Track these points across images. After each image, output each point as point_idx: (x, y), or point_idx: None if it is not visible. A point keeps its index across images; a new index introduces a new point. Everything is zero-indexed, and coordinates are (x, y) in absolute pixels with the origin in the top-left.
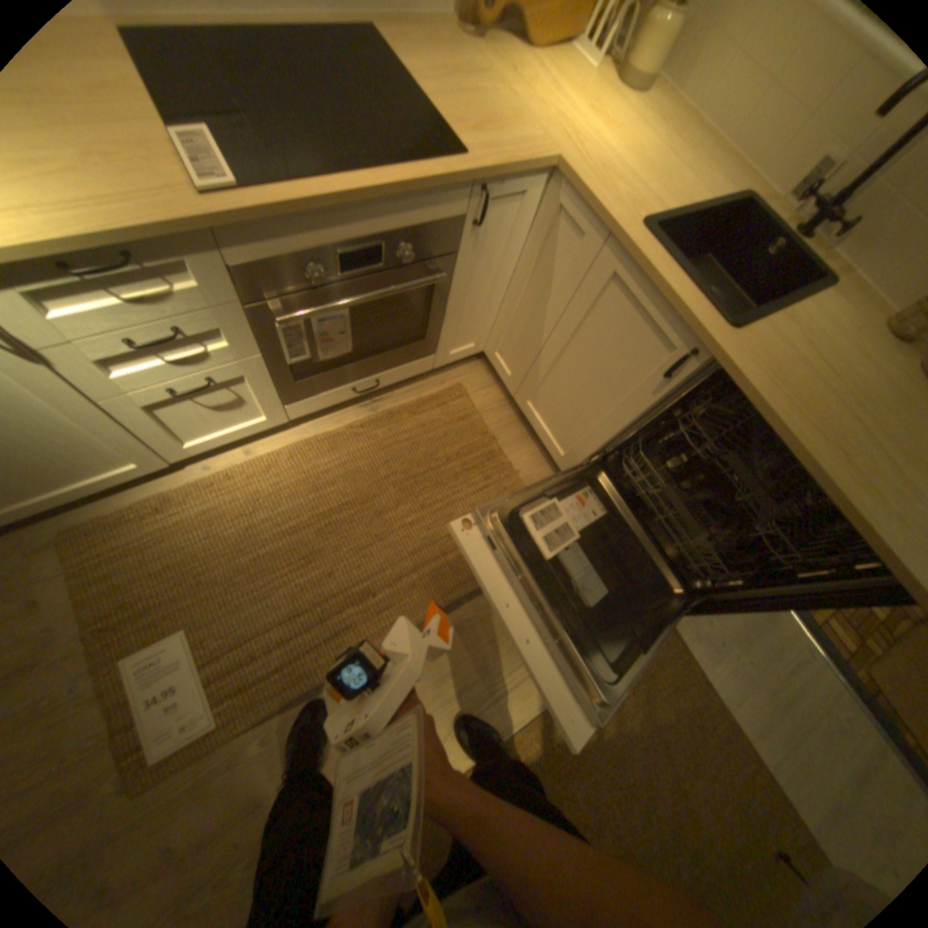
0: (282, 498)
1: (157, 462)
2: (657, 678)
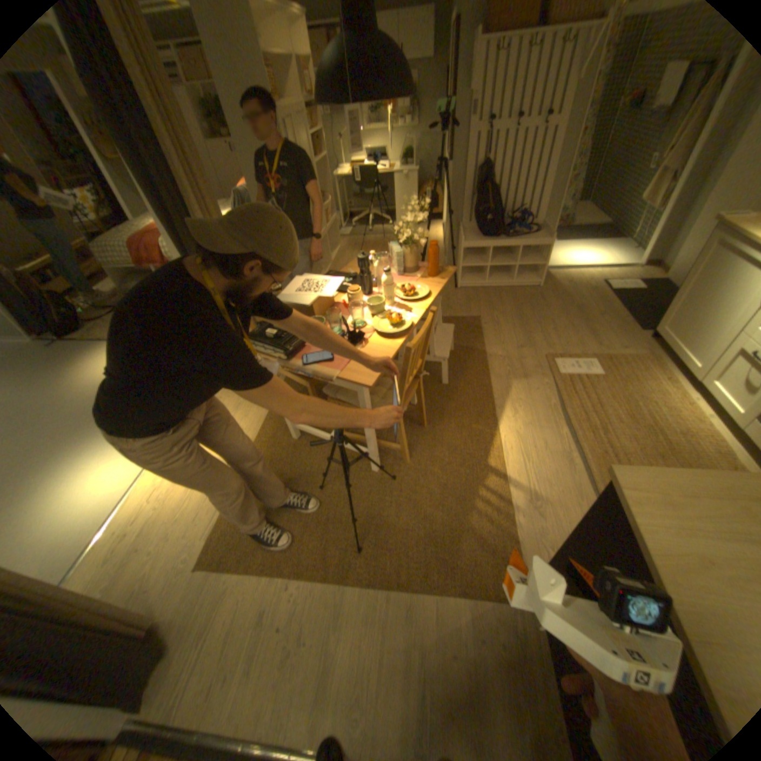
0: (675, 420)
1: (701, 375)
2: (488, 559)
